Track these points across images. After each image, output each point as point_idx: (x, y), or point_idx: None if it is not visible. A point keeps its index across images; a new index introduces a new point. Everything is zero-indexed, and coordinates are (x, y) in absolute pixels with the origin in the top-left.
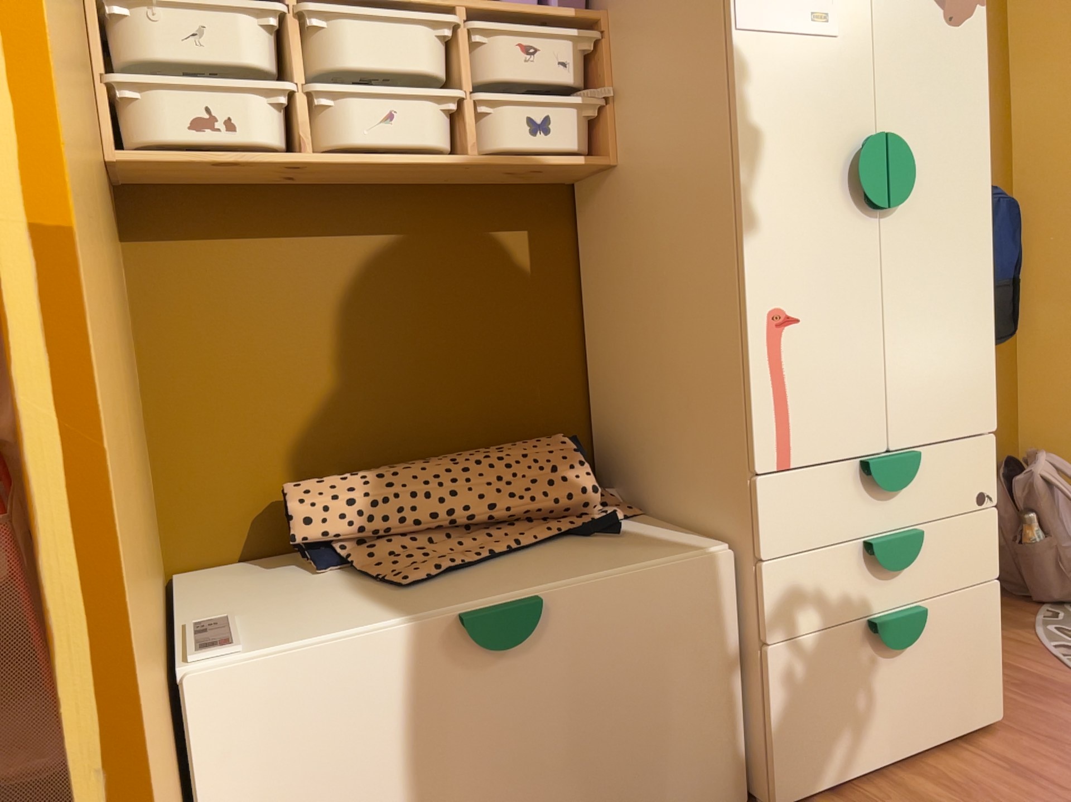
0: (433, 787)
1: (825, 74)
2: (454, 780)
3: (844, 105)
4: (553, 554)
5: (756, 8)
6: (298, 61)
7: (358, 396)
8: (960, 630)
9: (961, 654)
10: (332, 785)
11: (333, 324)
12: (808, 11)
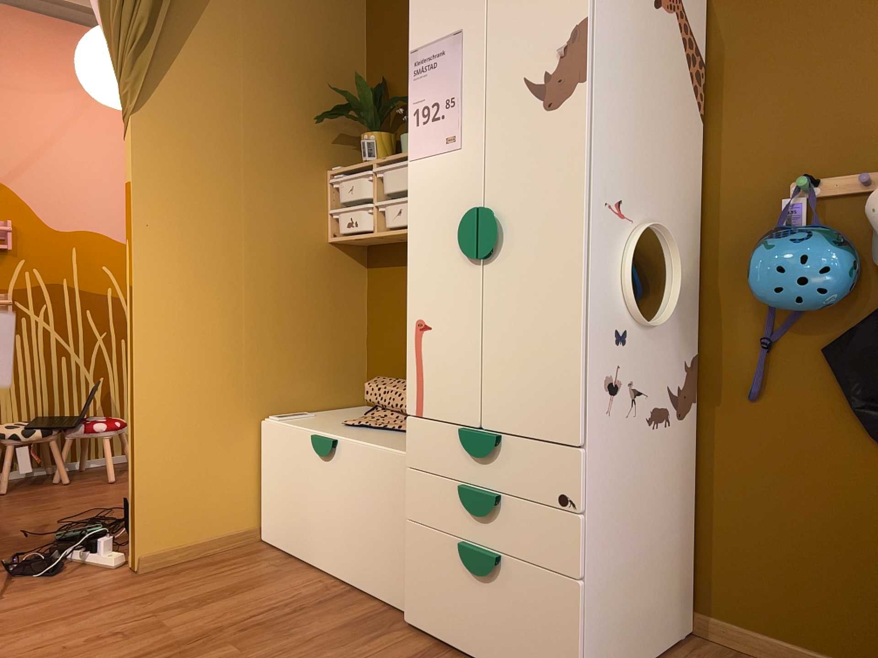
0: (304, 500)
1: (452, 173)
2: (310, 502)
3: (463, 190)
4: (396, 436)
5: (418, 145)
6: (374, 192)
7: None
8: (535, 600)
9: (535, 621)
10: (283, 479)
11: None
12: (444, 138)
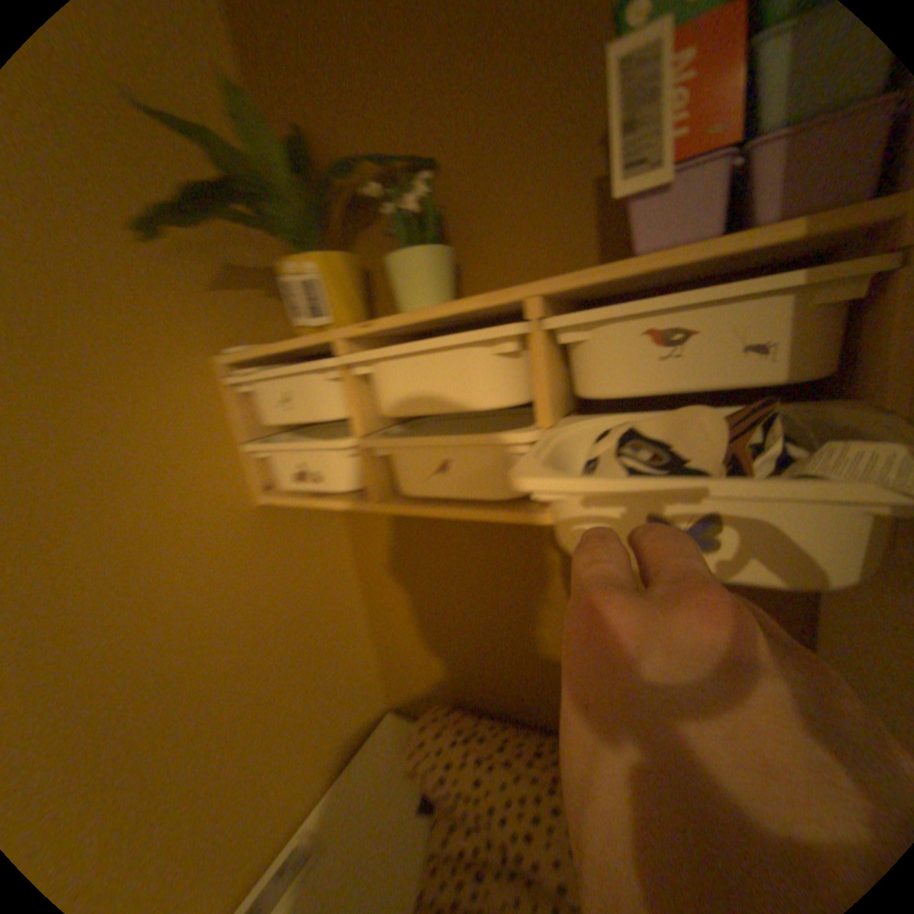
0: None
1: None
2: None
3: None
4: None
5: None
6: (354, 410)
7: (497, 651)
8: None
9: None
10: None
11: (475, 591)
12: None
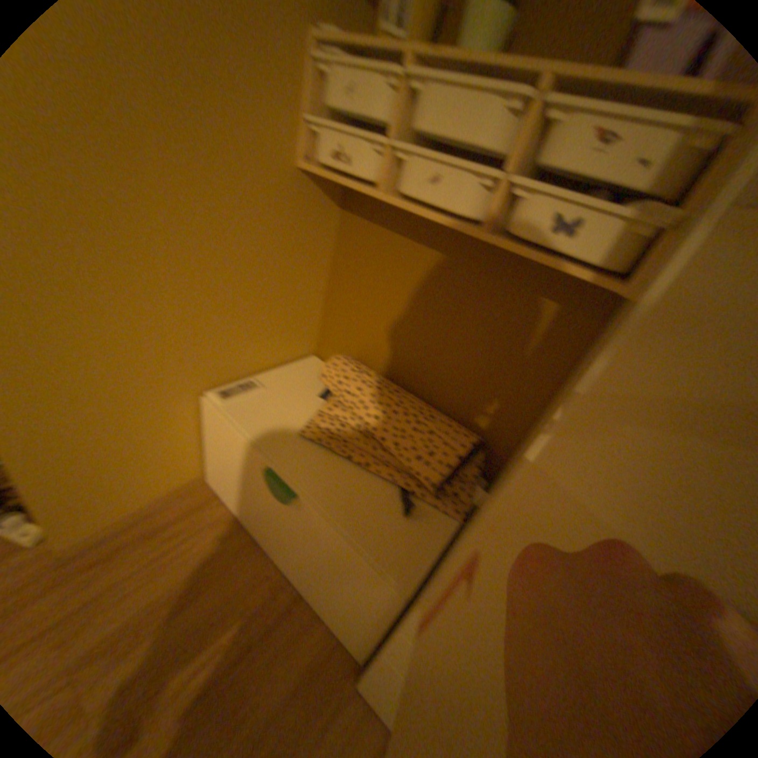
0: (254, 499)
1: None
2: (260, 506)
3: None
4: (366, 485)
5: None
6: (395, 115)
7: (398, 337)
8: None
9: None
10: (231, 464)
11: (403, 295)
12: None
